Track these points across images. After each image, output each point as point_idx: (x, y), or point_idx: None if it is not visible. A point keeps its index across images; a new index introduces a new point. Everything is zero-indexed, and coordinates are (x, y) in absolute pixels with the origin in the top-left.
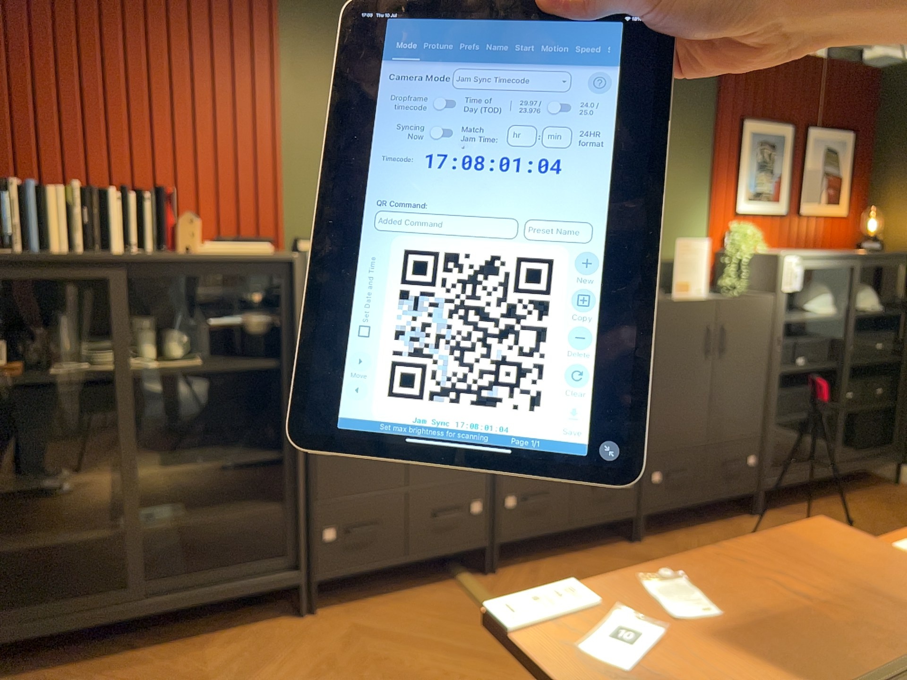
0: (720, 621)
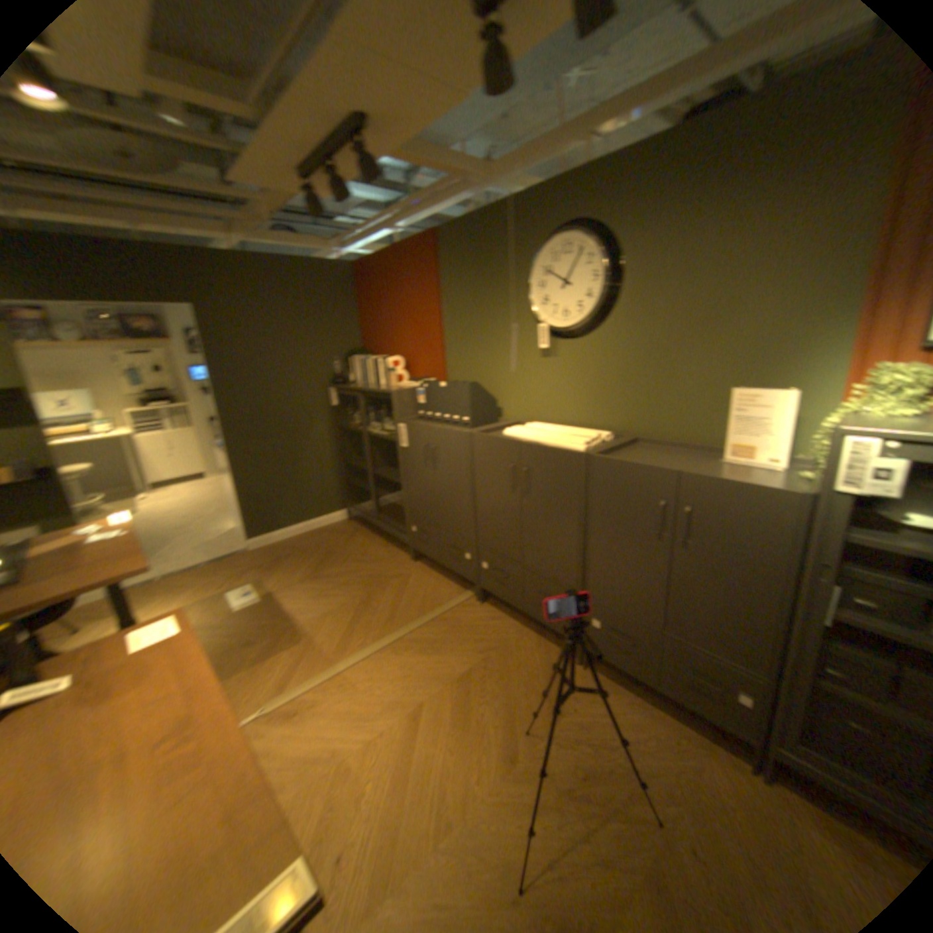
0: (90, 547)
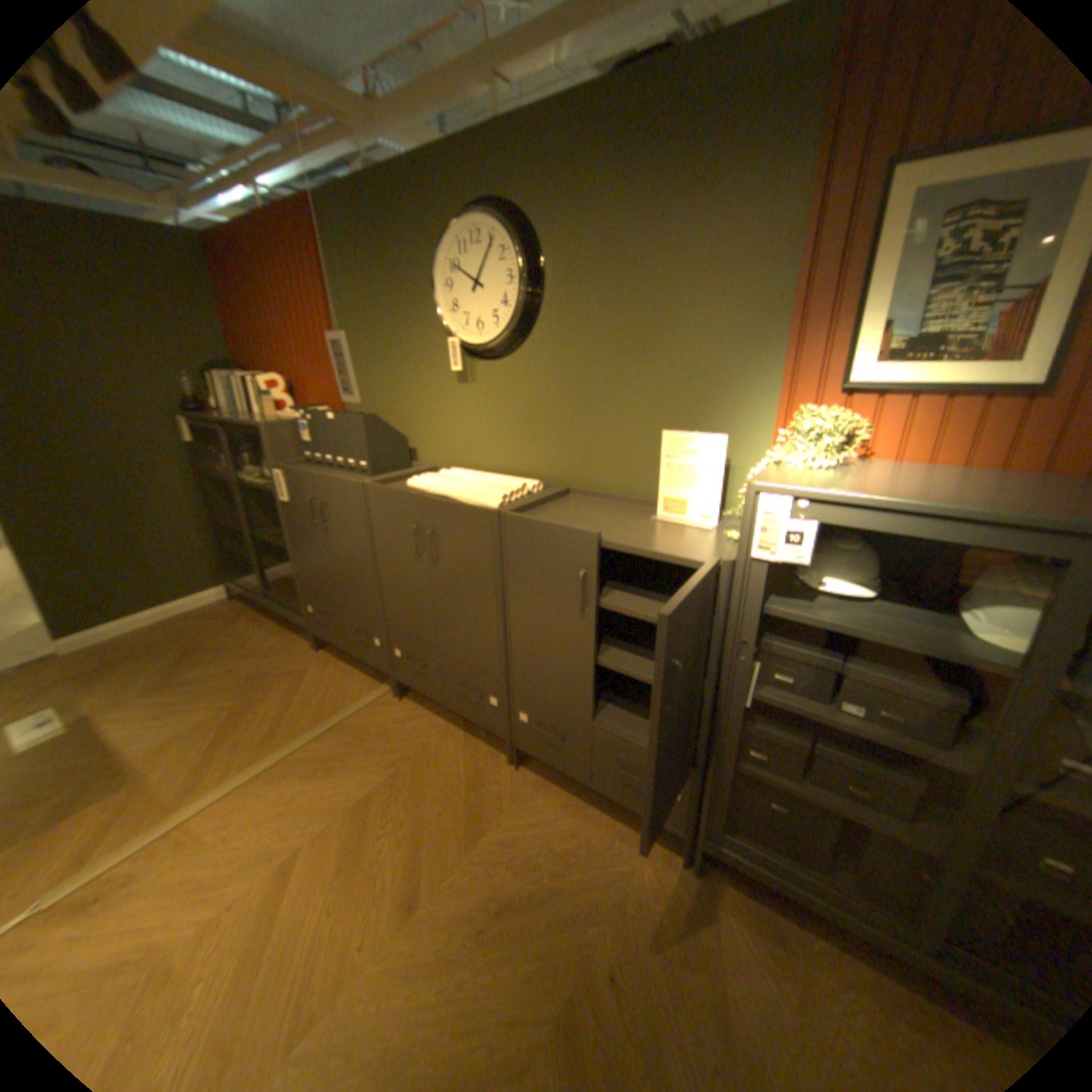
0: None
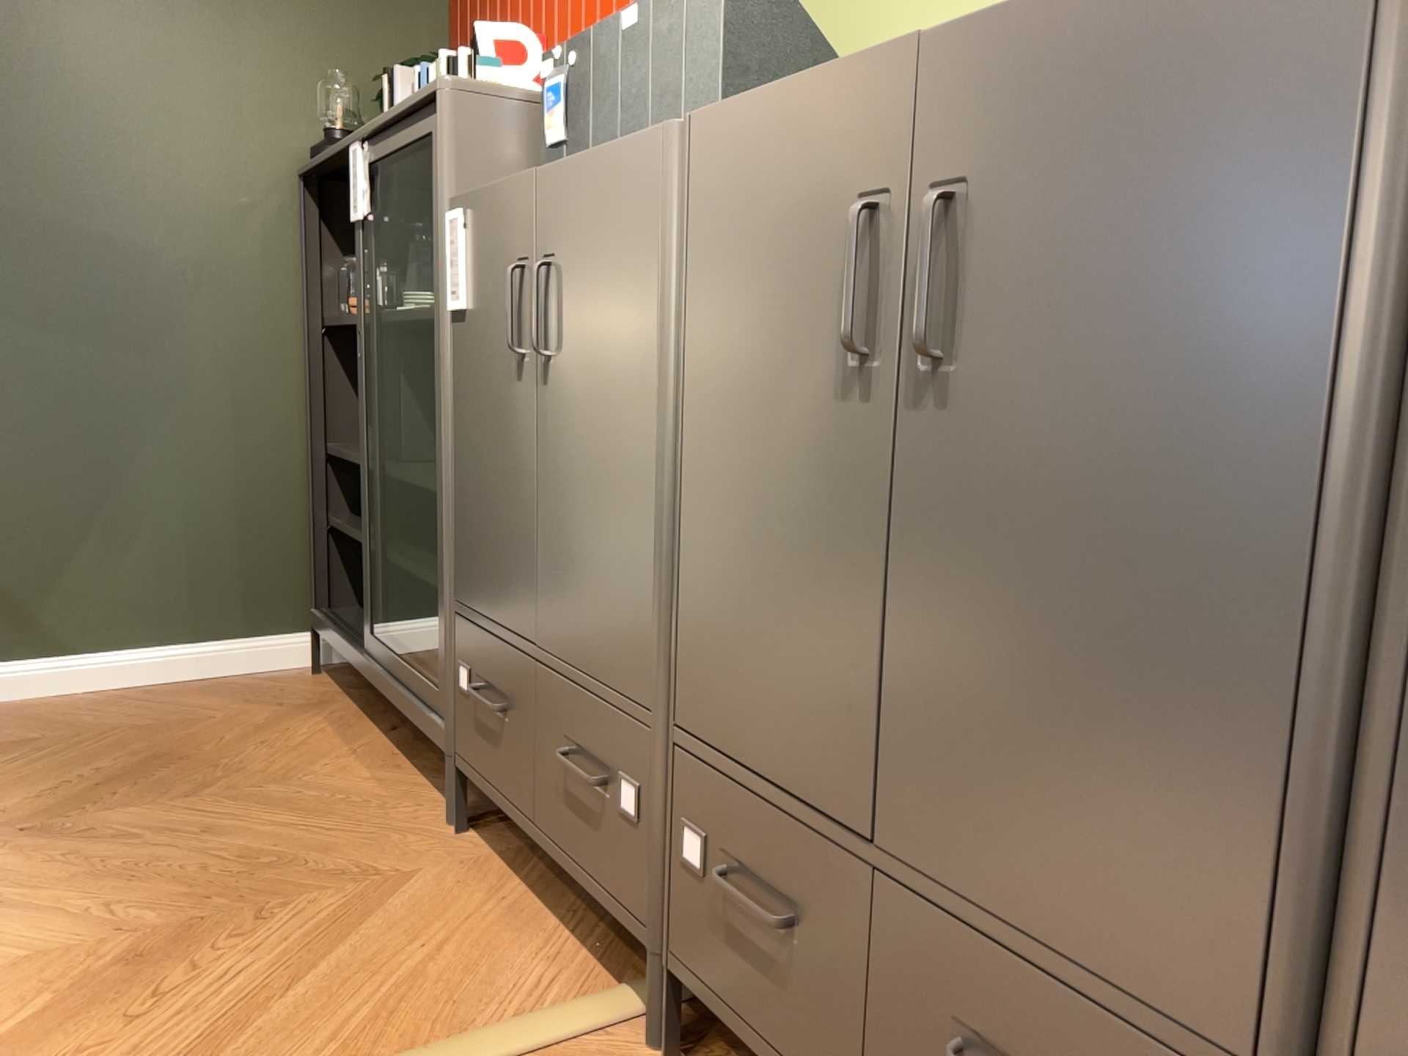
0: None
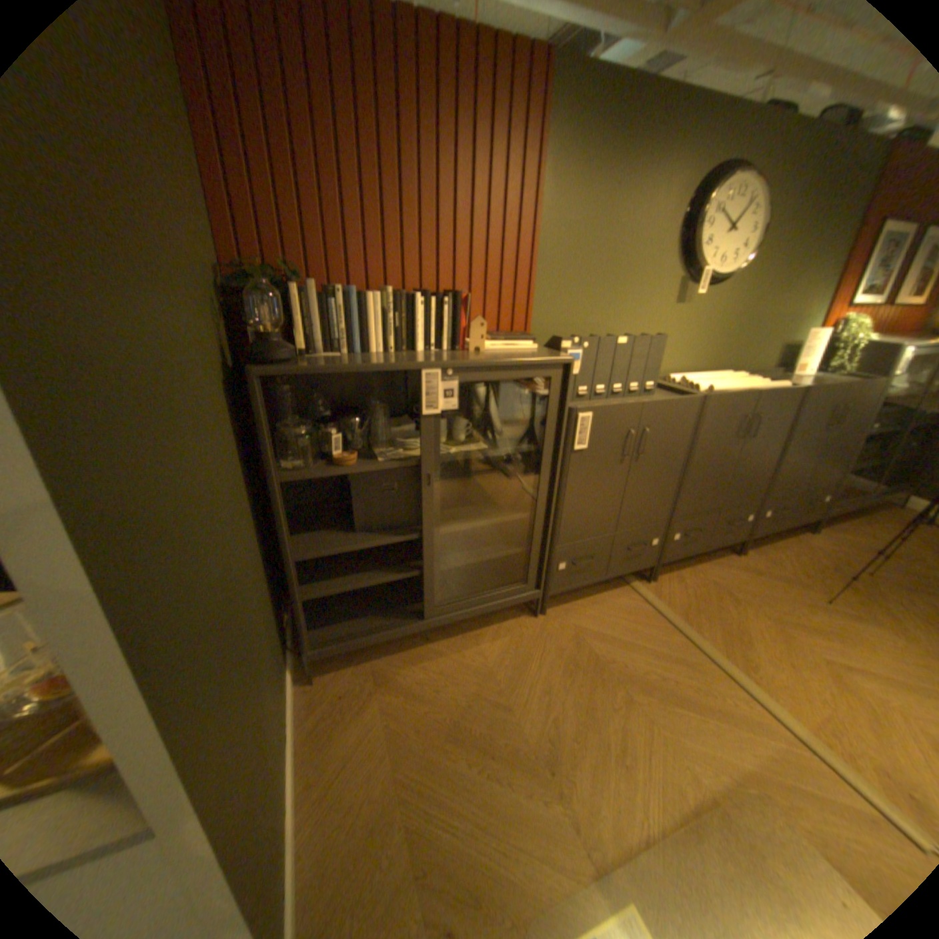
0: None
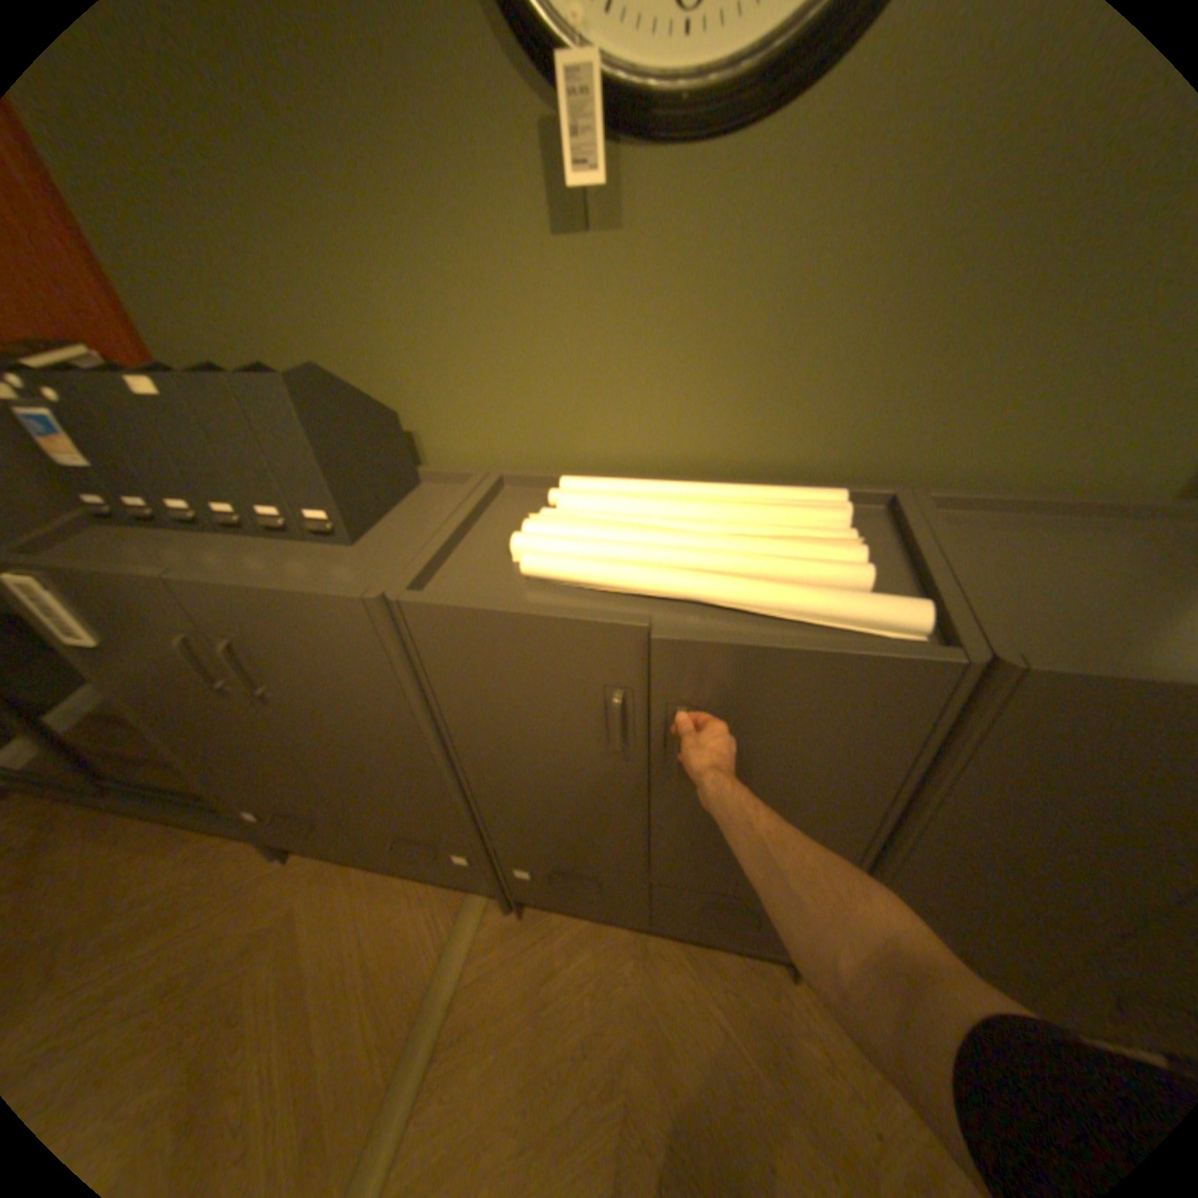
0: None
